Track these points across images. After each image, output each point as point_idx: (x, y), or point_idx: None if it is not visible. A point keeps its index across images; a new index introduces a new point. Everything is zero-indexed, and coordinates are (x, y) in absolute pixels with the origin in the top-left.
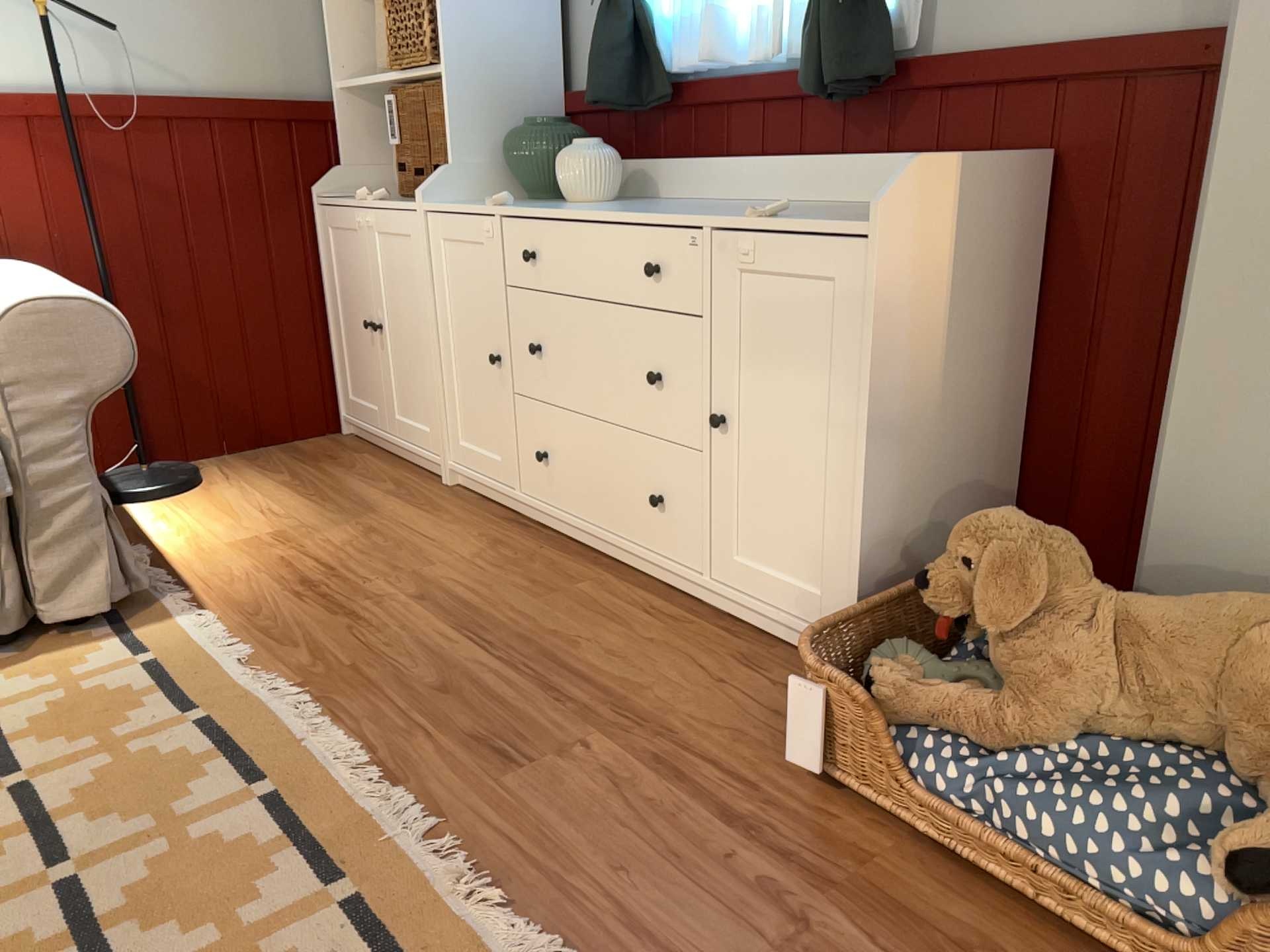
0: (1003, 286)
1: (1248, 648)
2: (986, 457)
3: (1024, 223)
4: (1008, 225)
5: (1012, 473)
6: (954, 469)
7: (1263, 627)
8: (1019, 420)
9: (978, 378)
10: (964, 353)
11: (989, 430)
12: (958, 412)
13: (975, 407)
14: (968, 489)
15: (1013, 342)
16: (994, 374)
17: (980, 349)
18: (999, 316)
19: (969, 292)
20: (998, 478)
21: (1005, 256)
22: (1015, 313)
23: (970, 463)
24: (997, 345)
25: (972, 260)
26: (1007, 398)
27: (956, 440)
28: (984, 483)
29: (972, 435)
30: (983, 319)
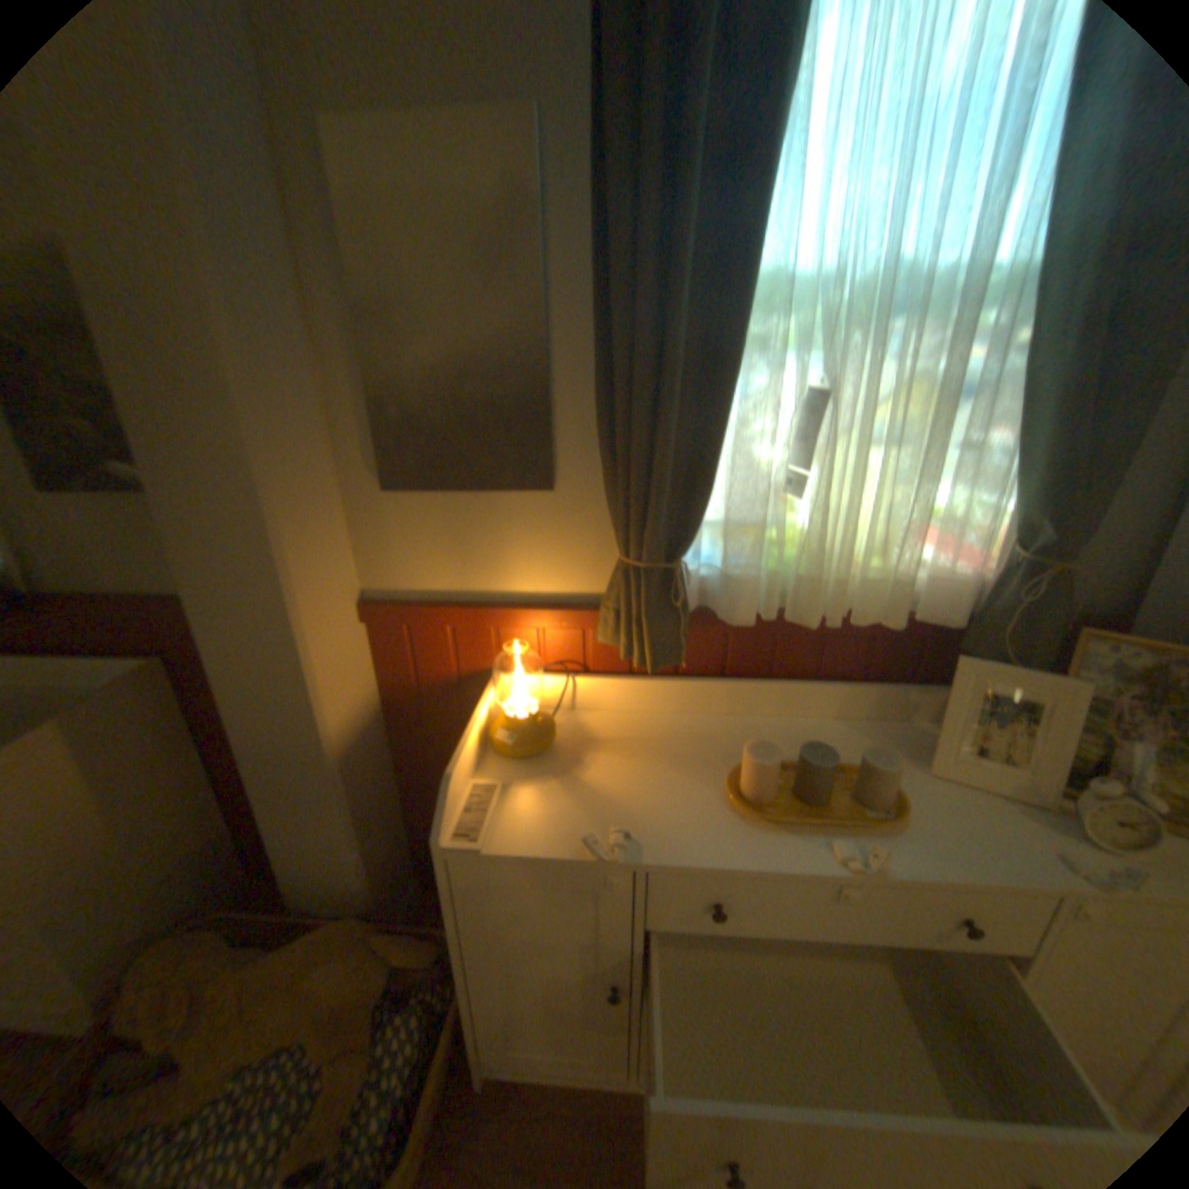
0: (152, 749)
1: (304, 993)
2: (189, 836)
3: (154, 705)
4: (137, 717)
5: (220, 823)
6: (158, 867)
7: (310, 975)
8: (211, 796)
9: (155, 809)
10: (131, 808)
11: (183, 822)
12: (145, 839)
13: (161, 823)
14: (180, 865)
15: (180, 767)
16: (171, 795)
17: (148, 794)
18: (158, 765)
19: (115, 777)
20: (208, 835)
21: (145, 733)
22: (174, 752)
23: (174, 851)
24: (165, 780)
25: (108, 760)
26: (192, 796)
27: (152, 853)
28: (195, 849)
29: (168, 837)
30: (141, 778)
